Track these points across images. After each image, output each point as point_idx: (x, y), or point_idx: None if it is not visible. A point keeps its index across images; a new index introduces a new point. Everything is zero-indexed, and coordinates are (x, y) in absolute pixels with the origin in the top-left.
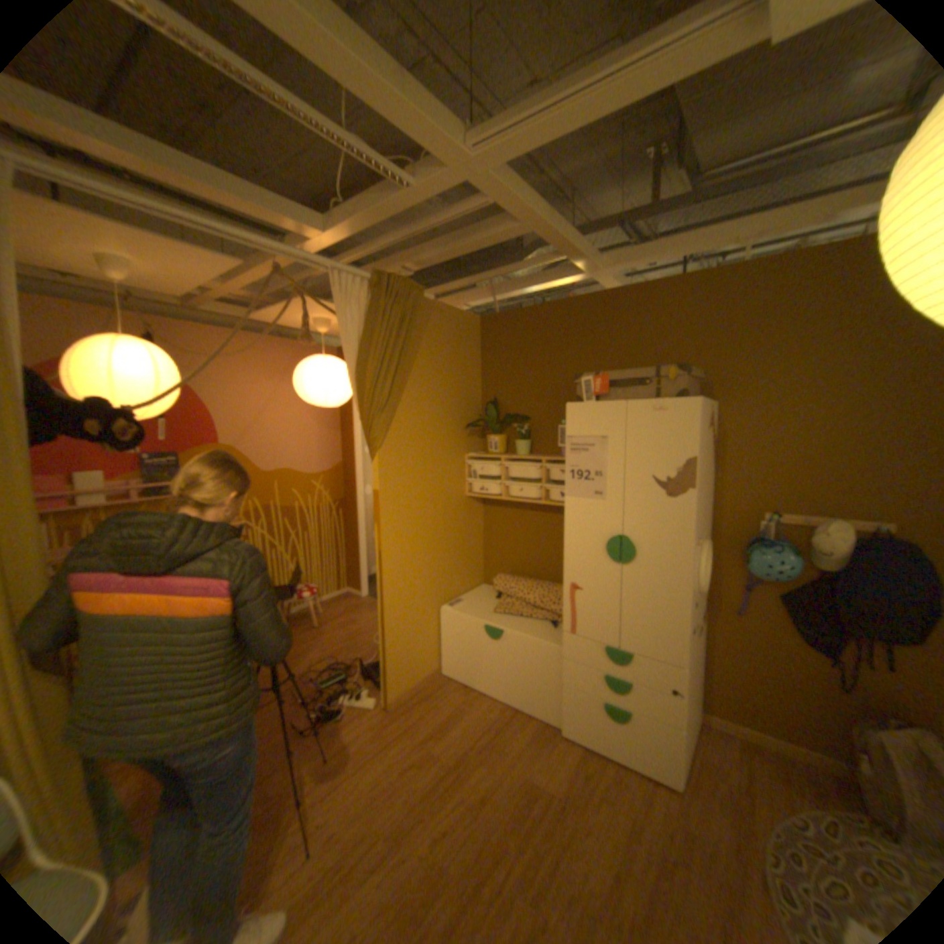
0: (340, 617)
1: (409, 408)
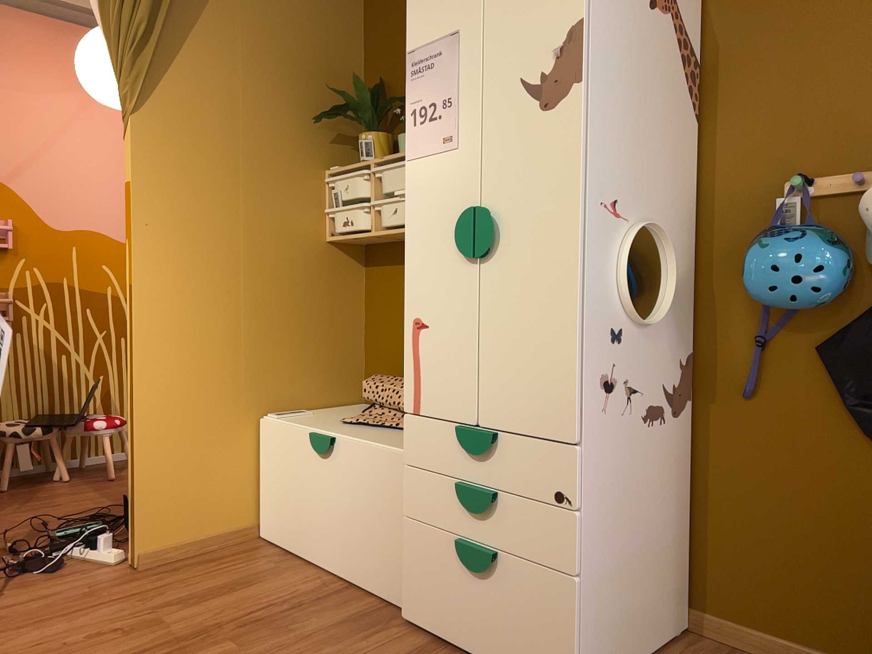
0: None
1: (203, 61)
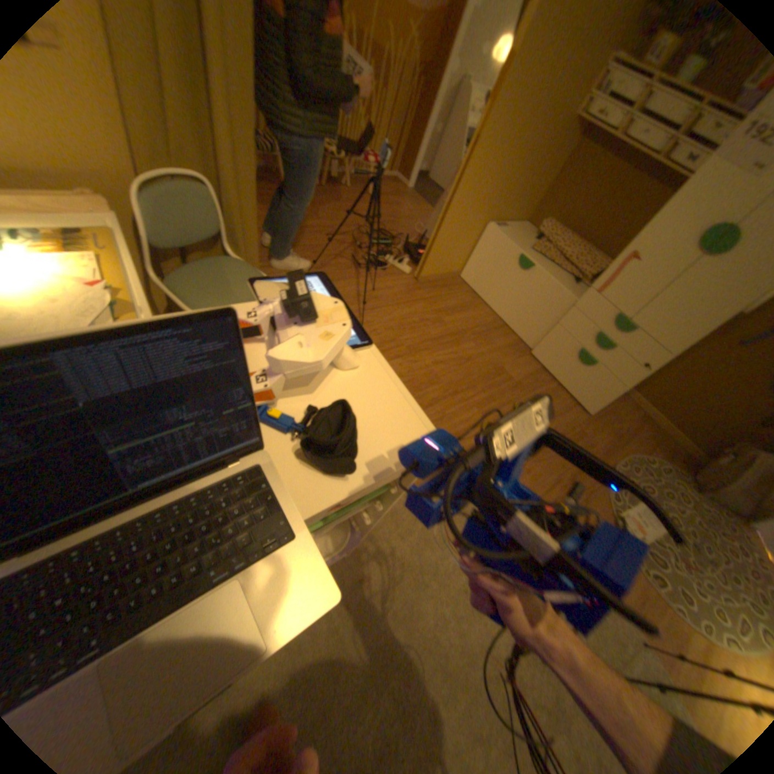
0: (389, 195)
1: None
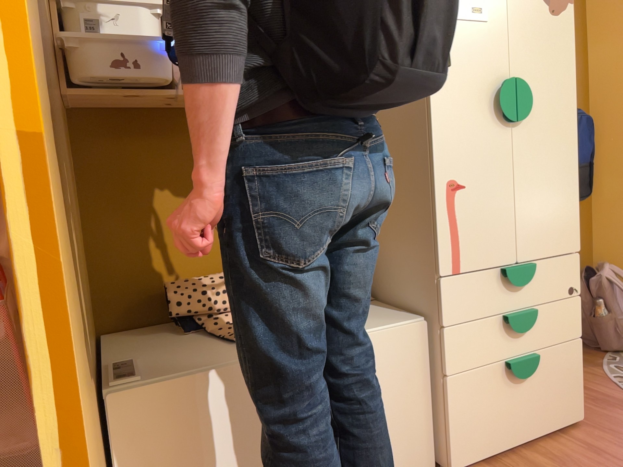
0: None
1: None
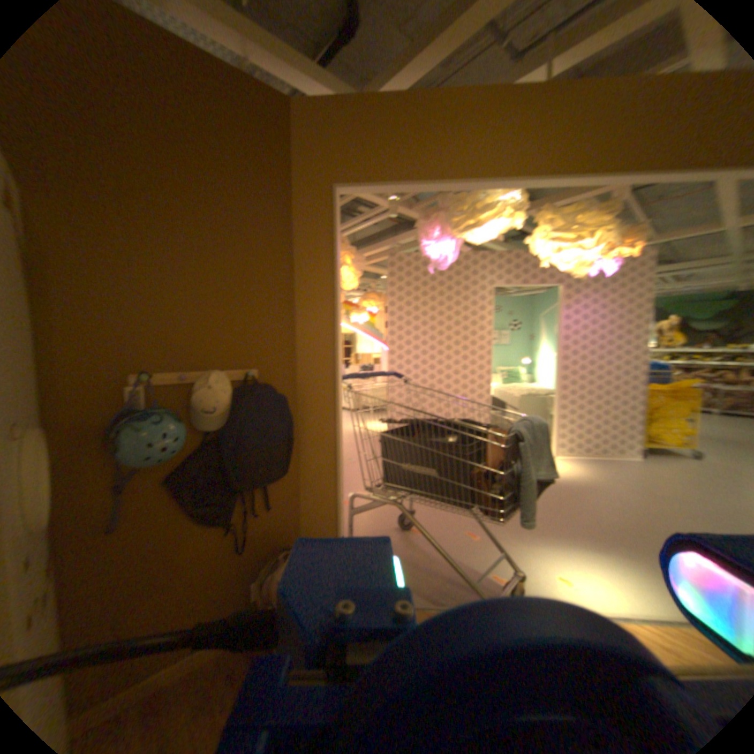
0: None
1: None
